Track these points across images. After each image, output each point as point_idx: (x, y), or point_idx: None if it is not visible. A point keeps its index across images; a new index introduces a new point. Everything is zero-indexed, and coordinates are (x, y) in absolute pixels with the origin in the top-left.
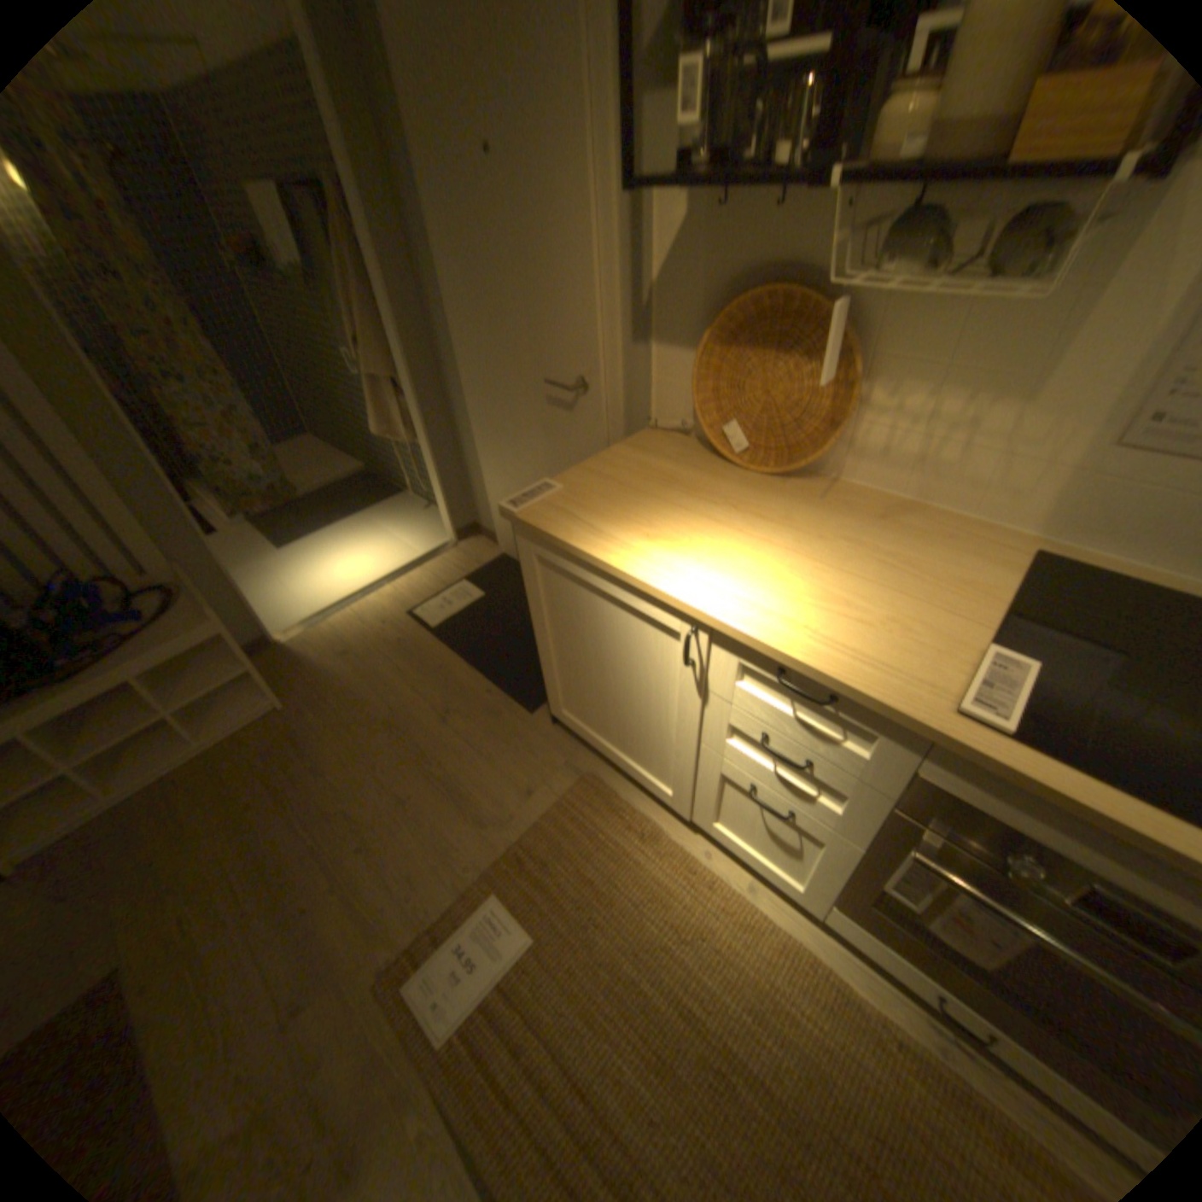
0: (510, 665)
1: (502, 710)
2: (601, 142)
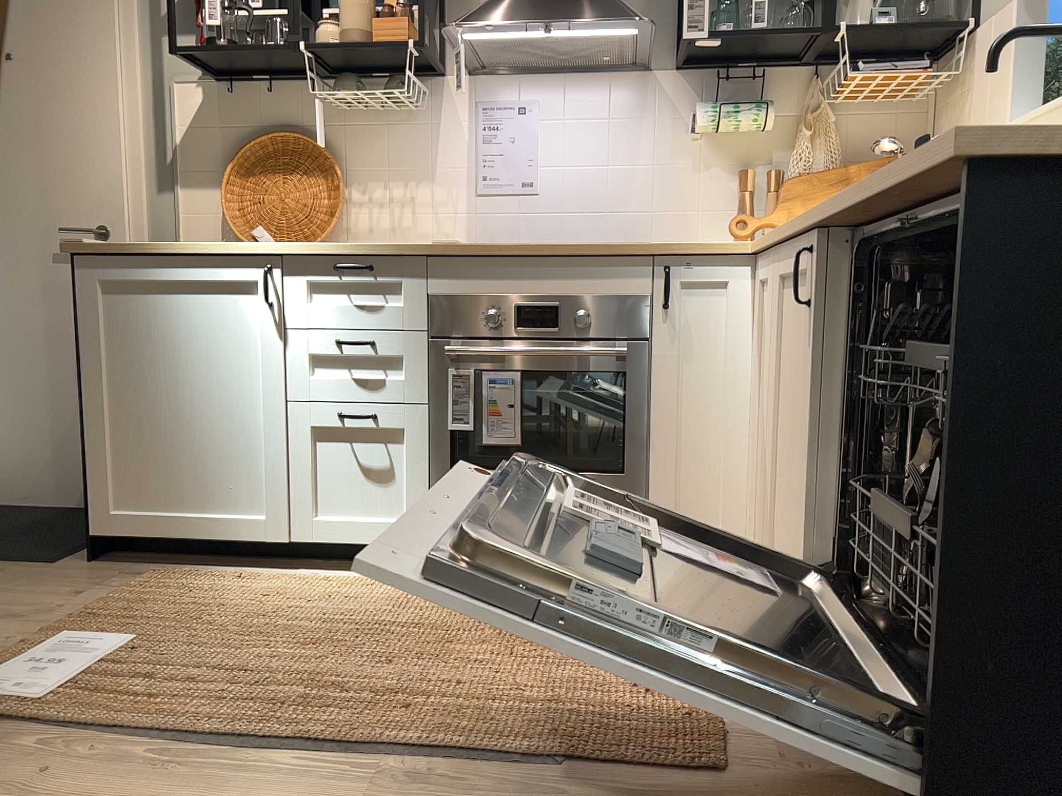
0: (3, 549)
1: (8, 570)
2: (129, 62)
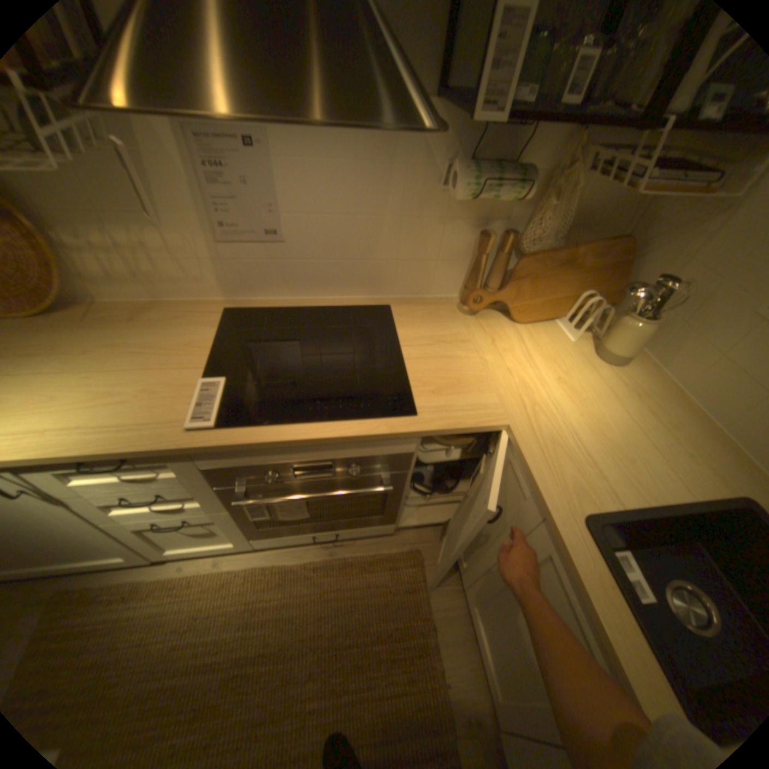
0: None
1: None
2: None
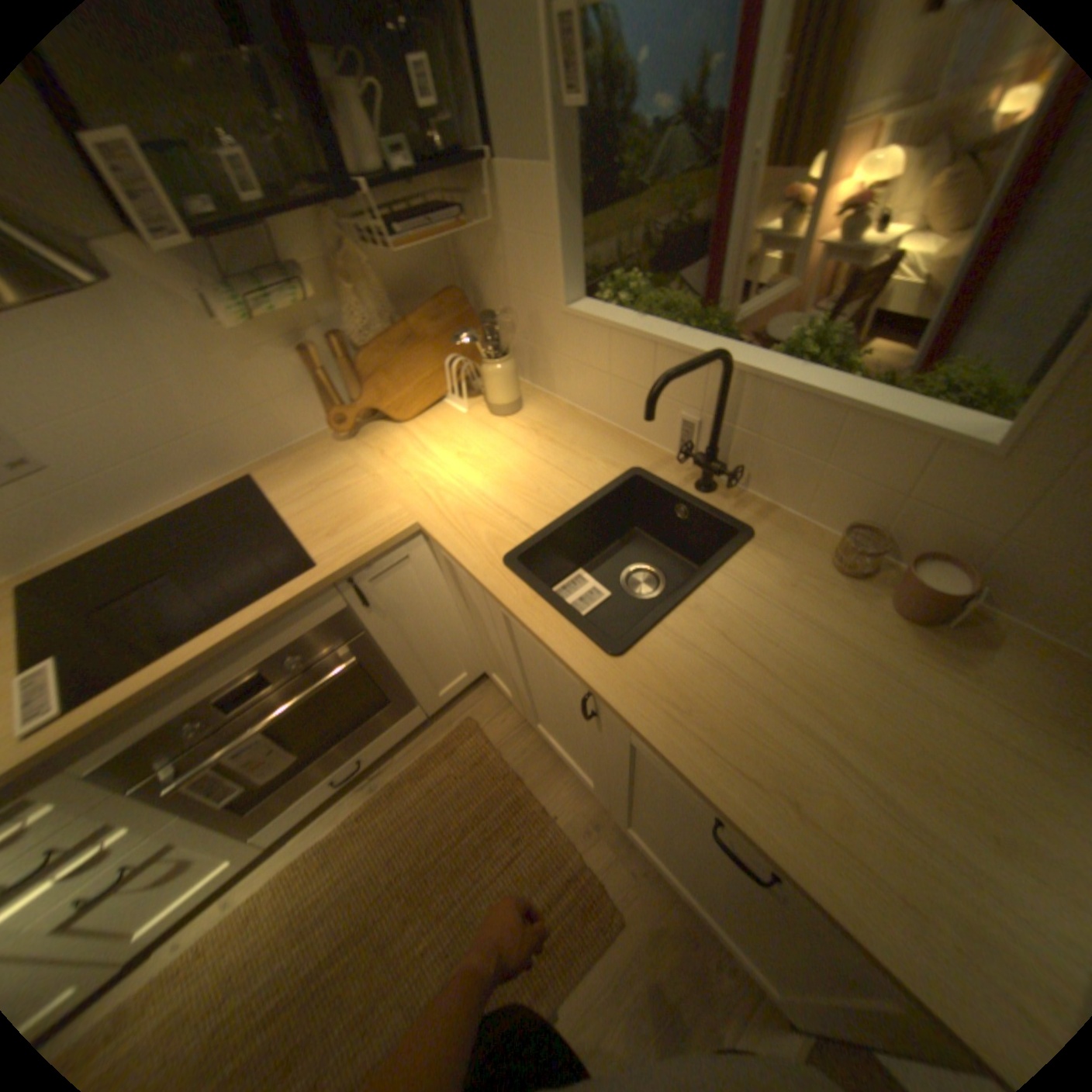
0: None
1: None
2: None
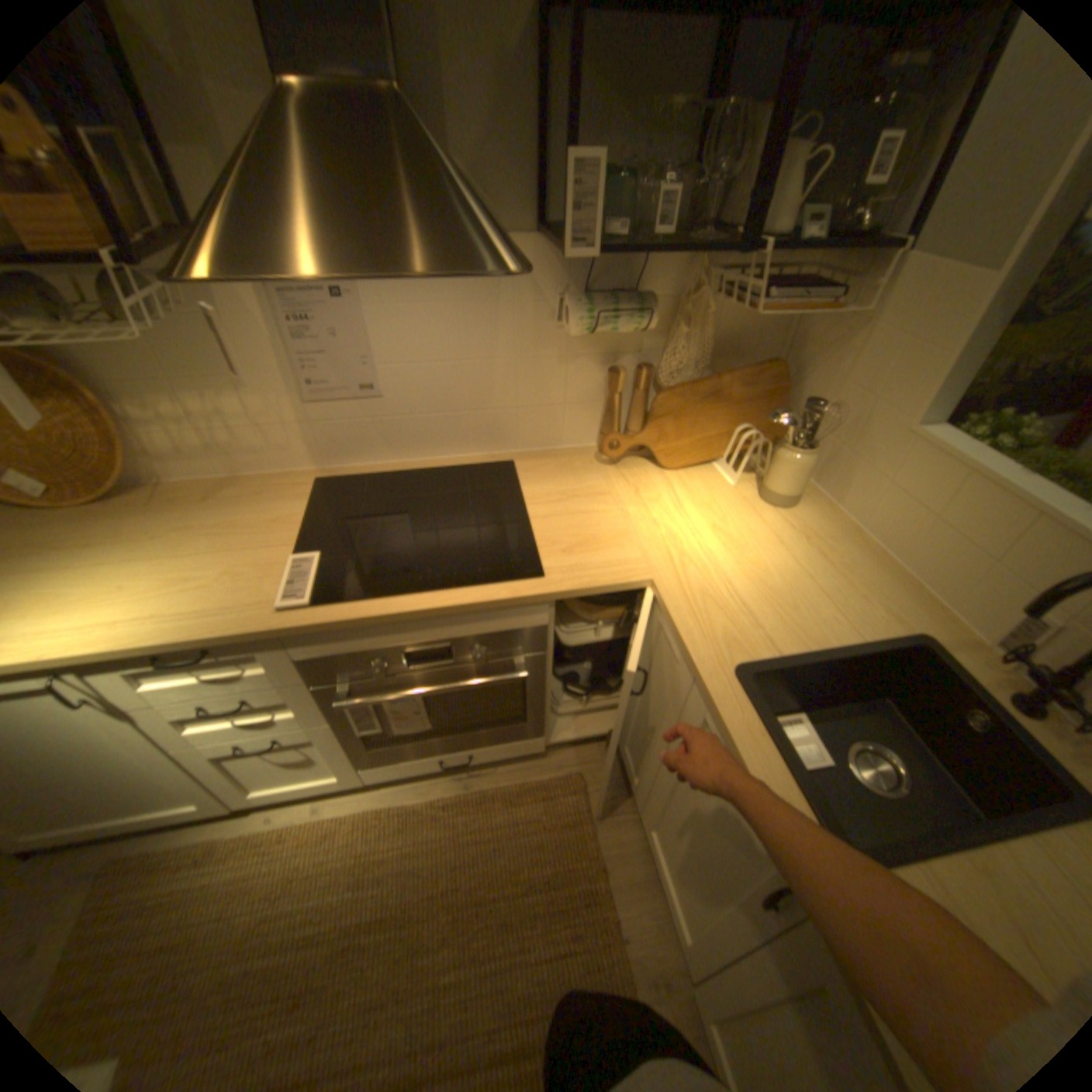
0: None
1: None
2: None
